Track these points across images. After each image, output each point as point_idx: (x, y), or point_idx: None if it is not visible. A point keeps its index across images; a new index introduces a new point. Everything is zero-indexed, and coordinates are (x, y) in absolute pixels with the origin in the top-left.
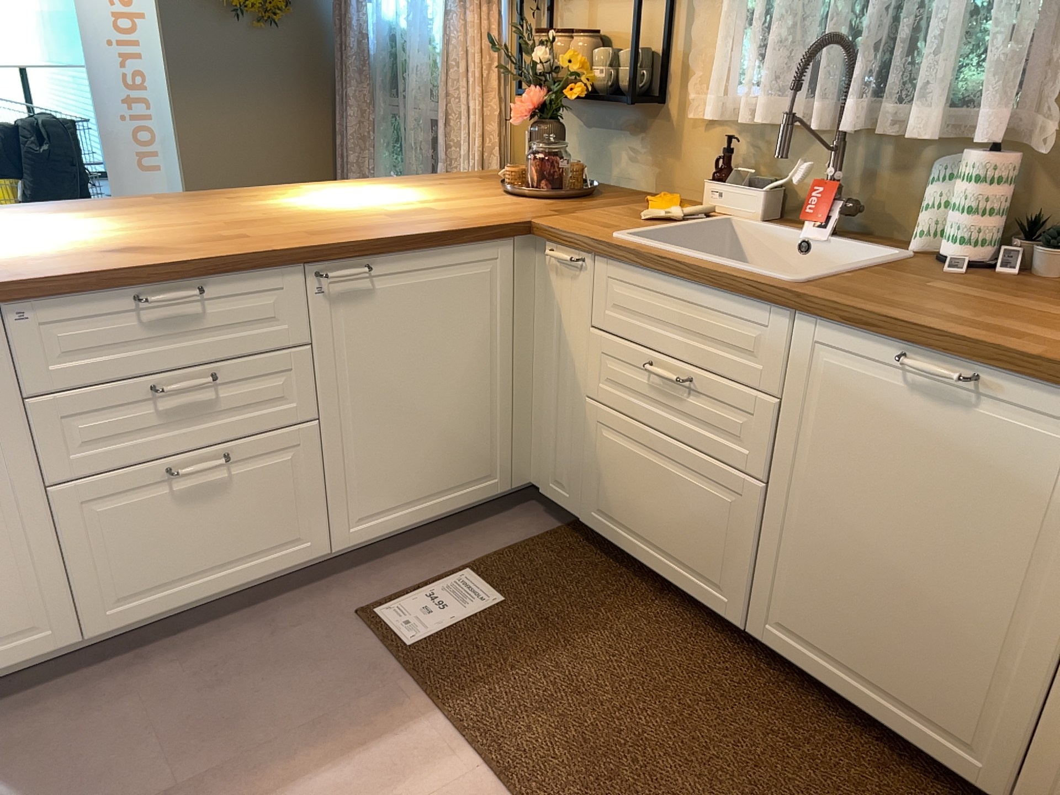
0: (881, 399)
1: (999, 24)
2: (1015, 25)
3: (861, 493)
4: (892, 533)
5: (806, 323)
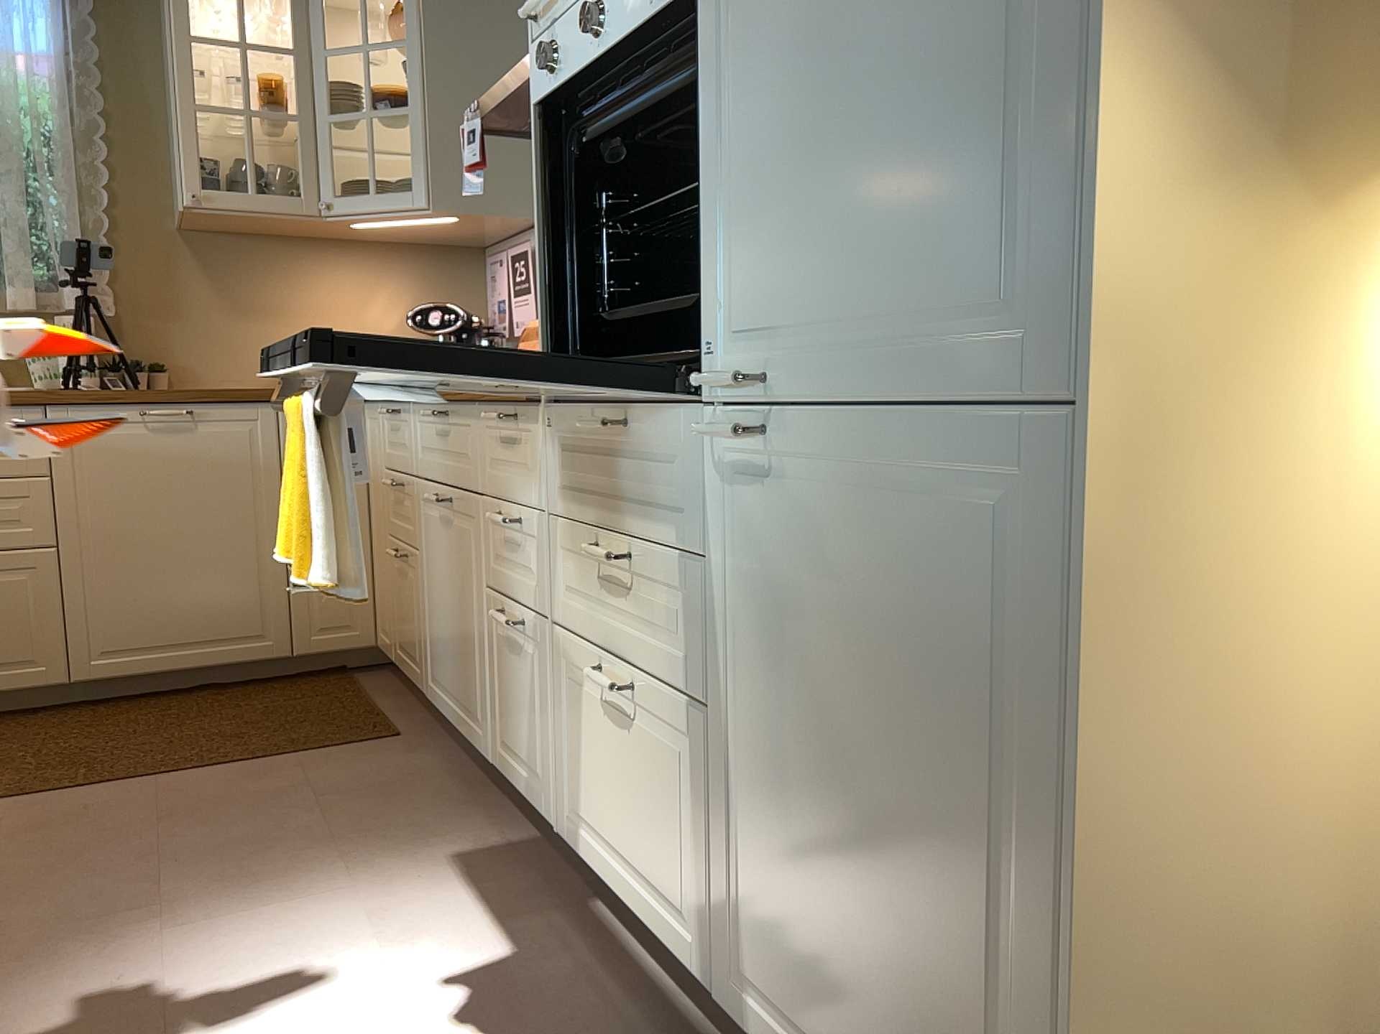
0: (134, 445)
1: (54, 235)
2: (67, 236)
3: (139, 514)
4: (169, 529)
5: (58, 412)
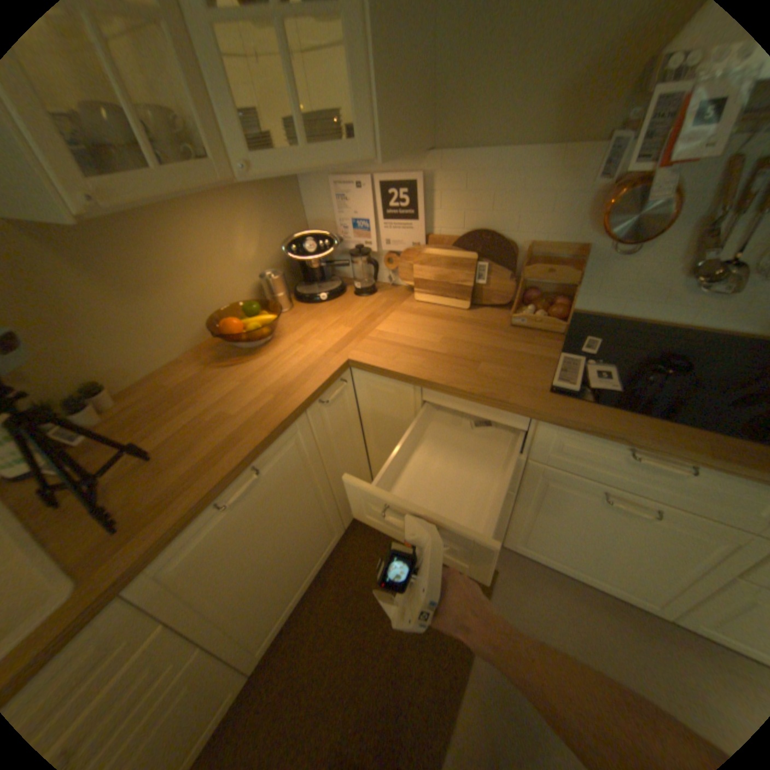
0: (220, 533)
1: None
2: None
3: (247, 565)
4: (270, 550)
5: (133, 584)
